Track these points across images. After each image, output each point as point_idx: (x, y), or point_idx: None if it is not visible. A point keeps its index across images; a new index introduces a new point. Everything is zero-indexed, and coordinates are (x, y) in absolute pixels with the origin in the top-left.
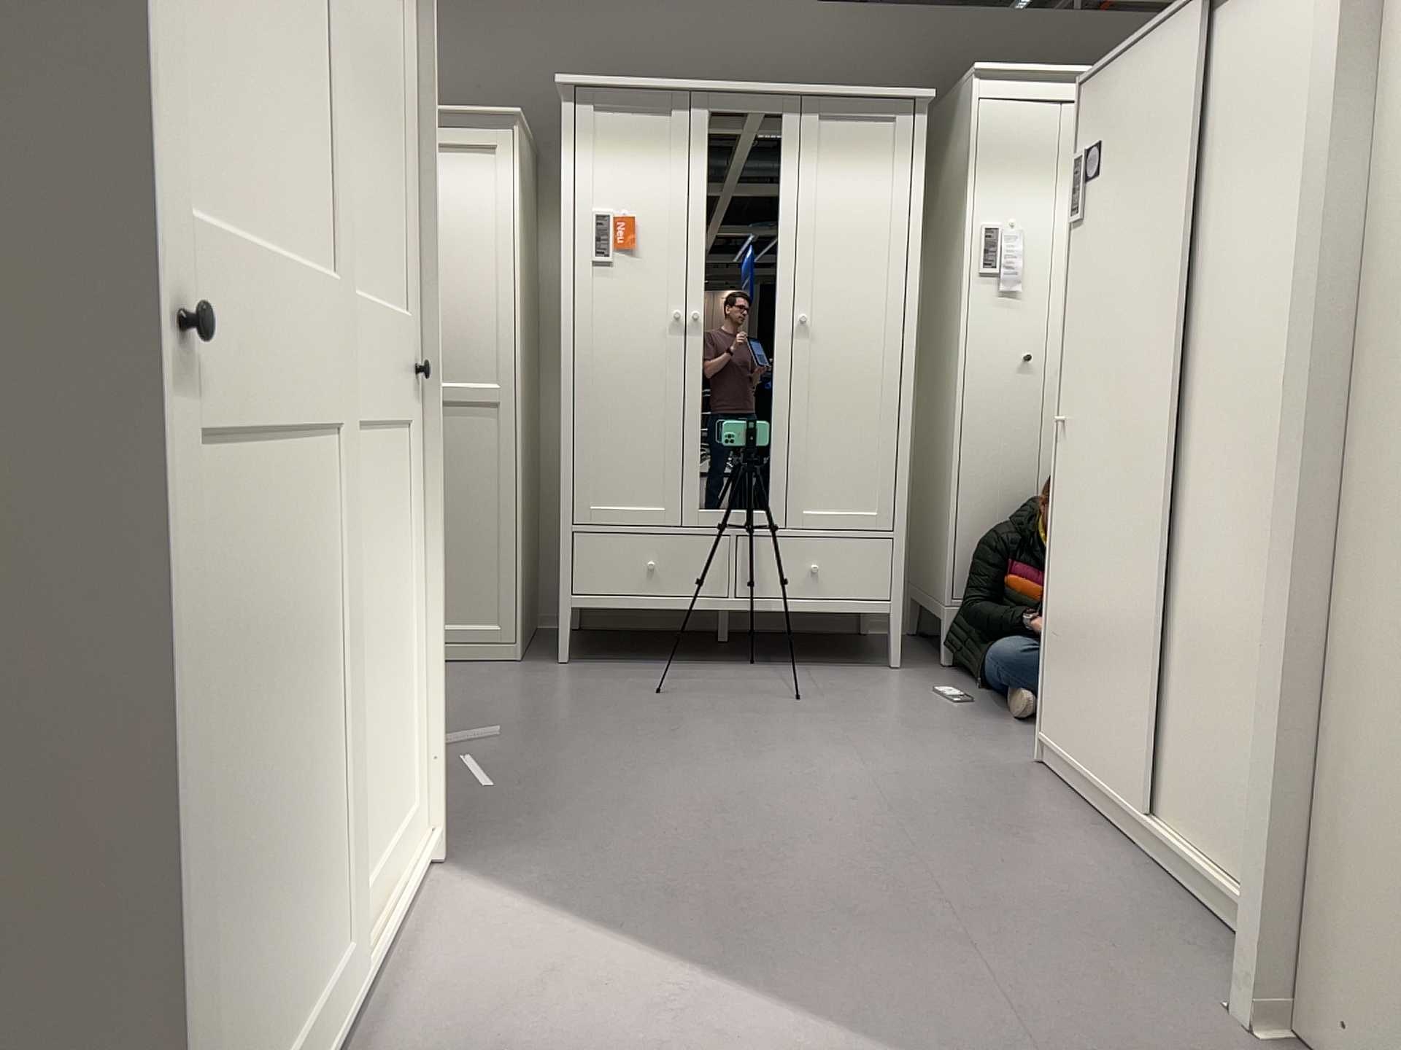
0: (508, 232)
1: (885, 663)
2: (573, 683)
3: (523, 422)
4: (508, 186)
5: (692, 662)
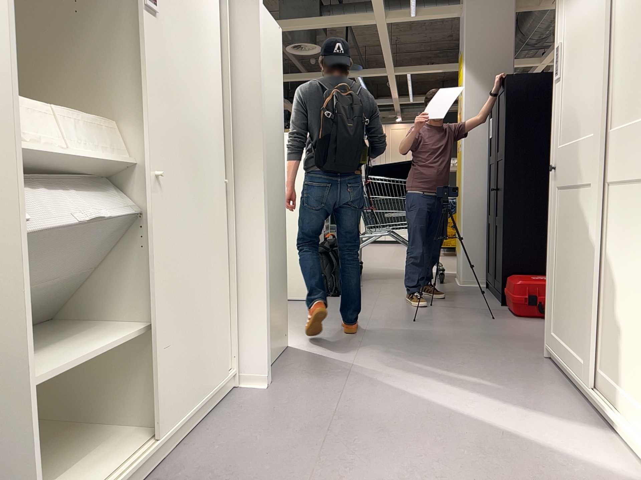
0: None
1: None
2: None
3: None
4: None
5: None
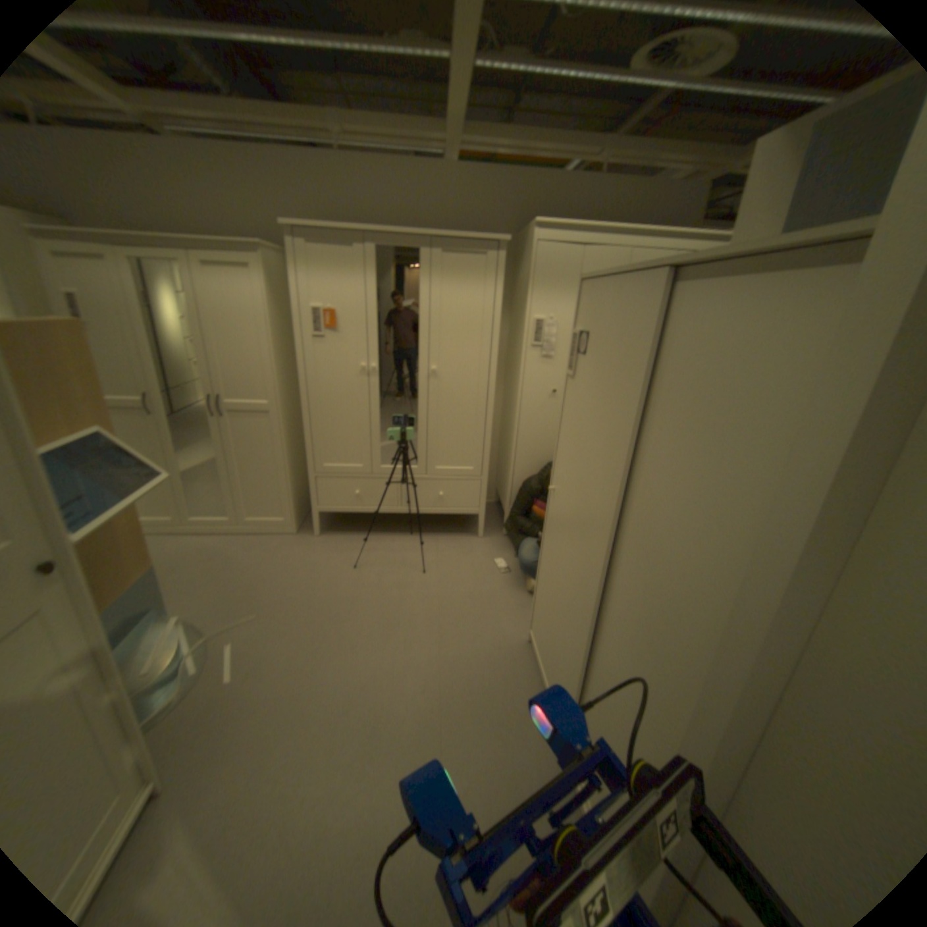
0: (264, 315)
1: (475, 530)
2: (316, 553)
3: (287, 417)
4: (260, 287)
5: (382, 530)
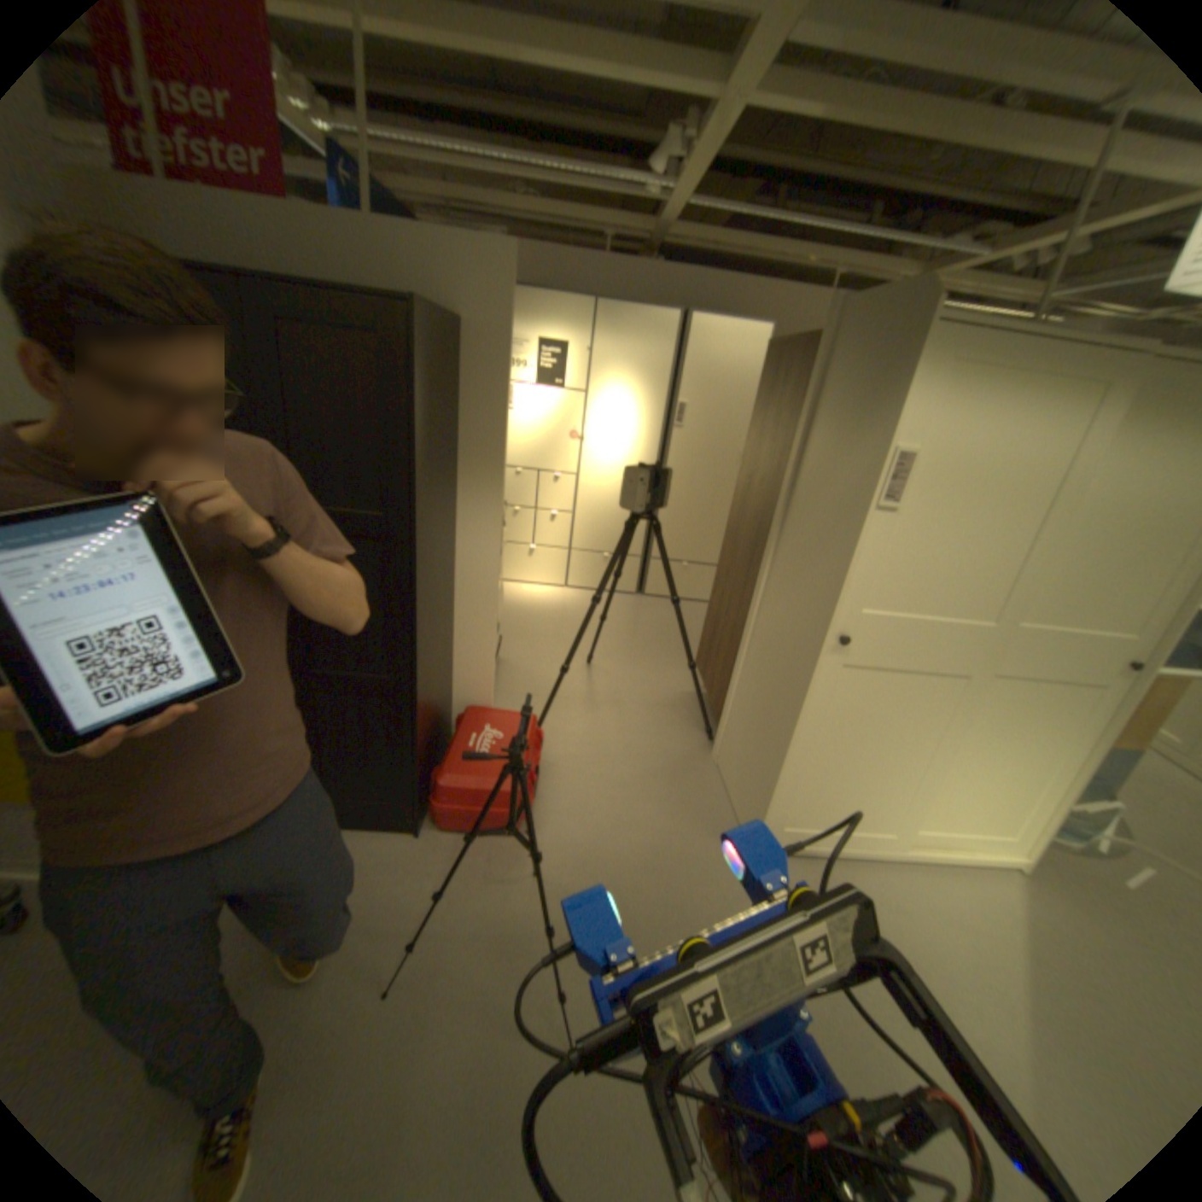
0: None
1: None
2: None
3: None
4: None
5: None
